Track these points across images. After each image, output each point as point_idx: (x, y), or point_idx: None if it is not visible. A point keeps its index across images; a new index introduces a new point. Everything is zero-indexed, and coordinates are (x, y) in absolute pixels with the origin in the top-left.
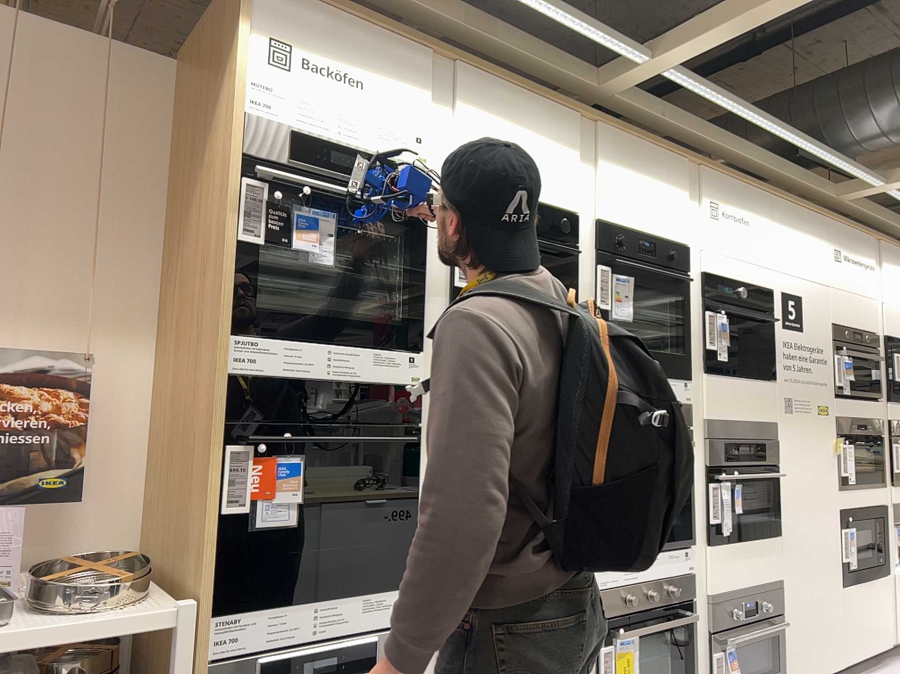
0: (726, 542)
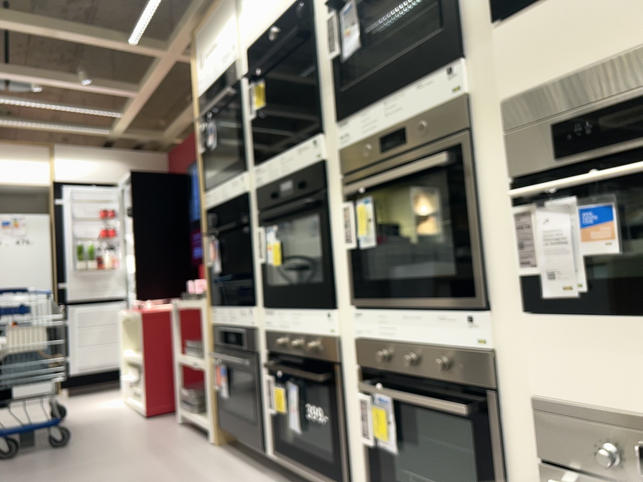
0: (581, 313)
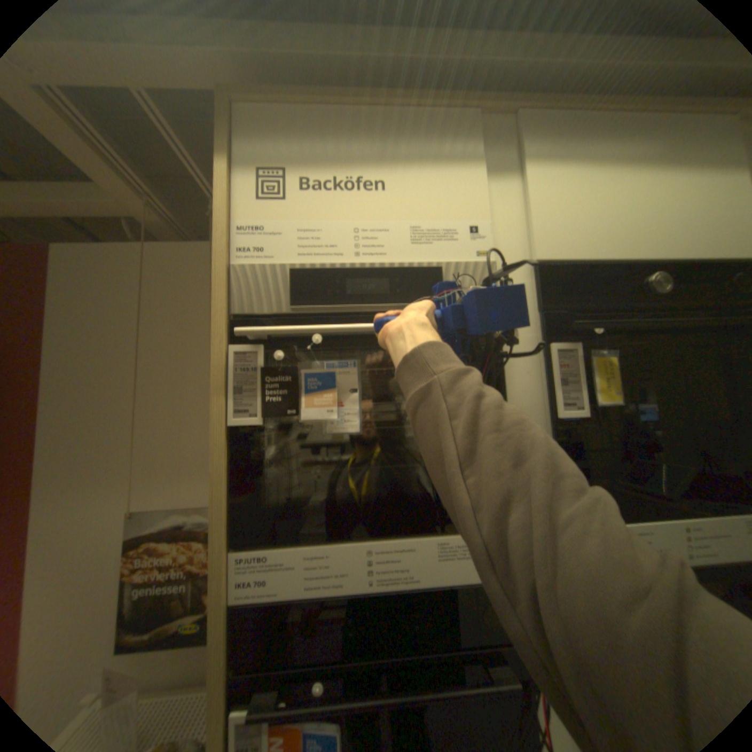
0: None
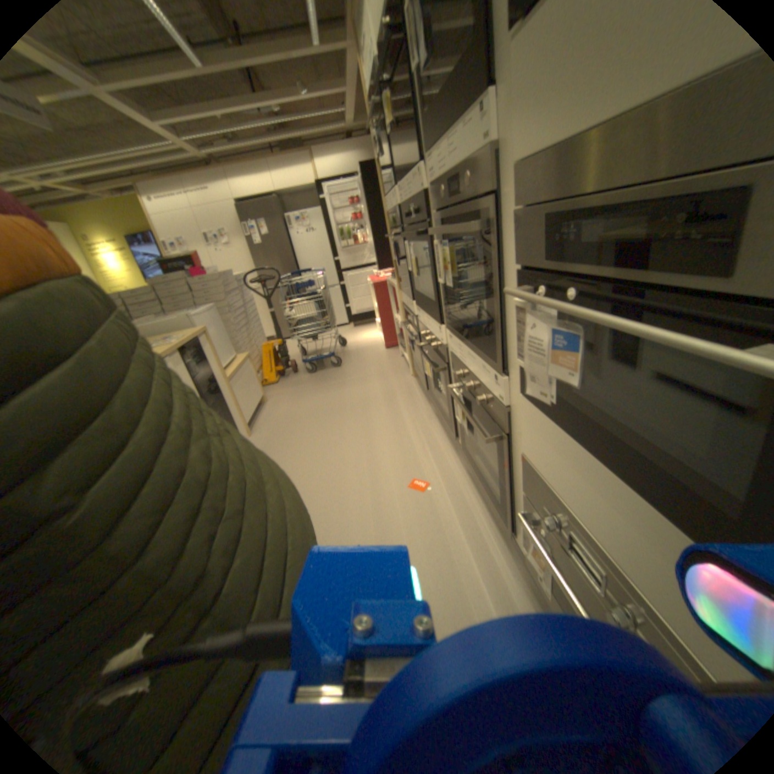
0: (549, 416)
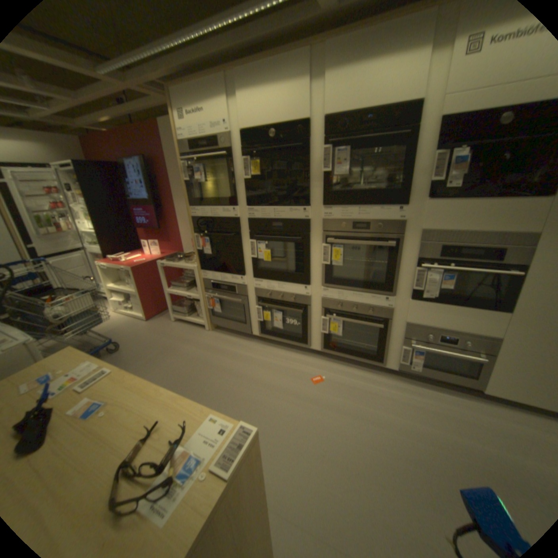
0: (431, 302)
